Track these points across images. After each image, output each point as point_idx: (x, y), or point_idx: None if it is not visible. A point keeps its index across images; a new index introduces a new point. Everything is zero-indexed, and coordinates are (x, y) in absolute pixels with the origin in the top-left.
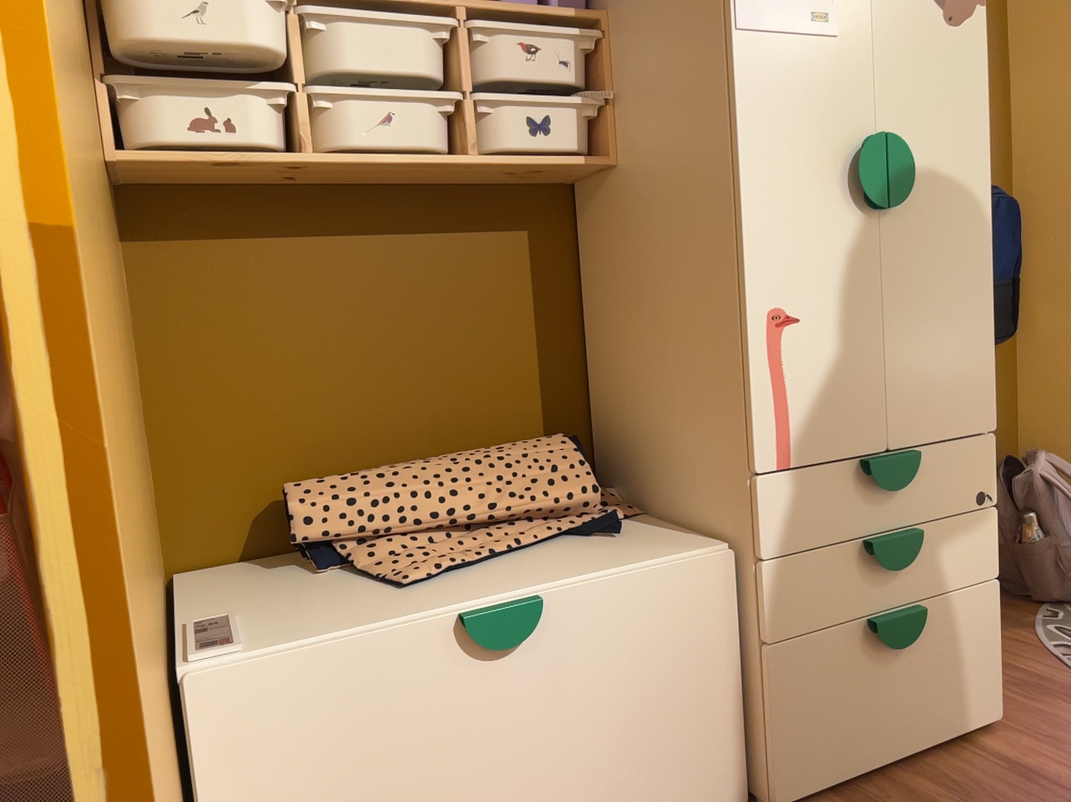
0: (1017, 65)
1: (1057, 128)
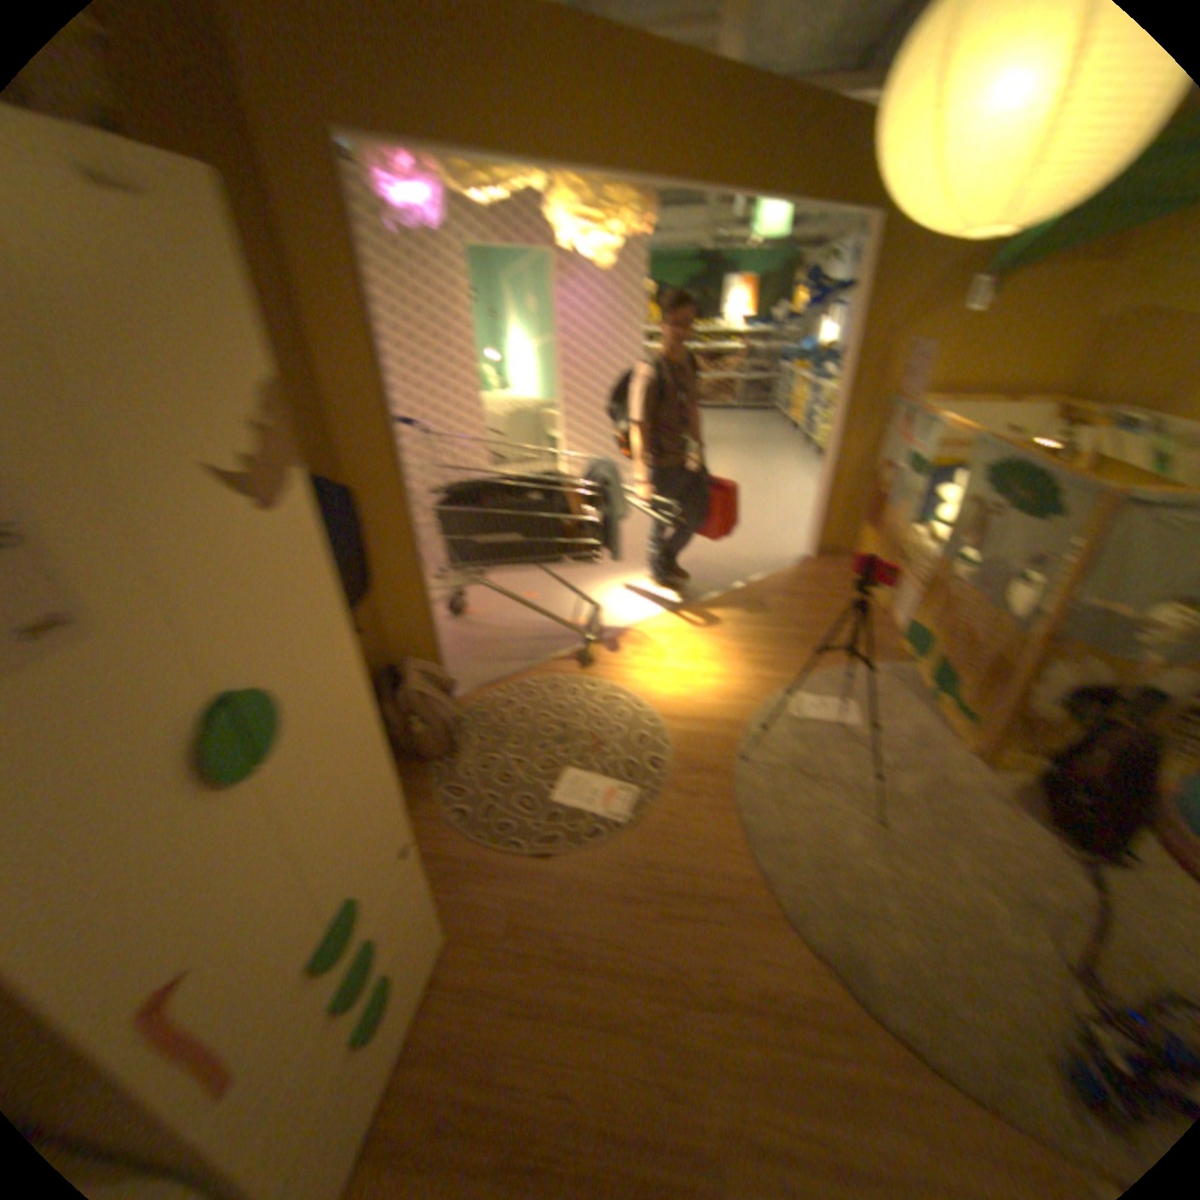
0: (323, 357)
1: (369, 418)
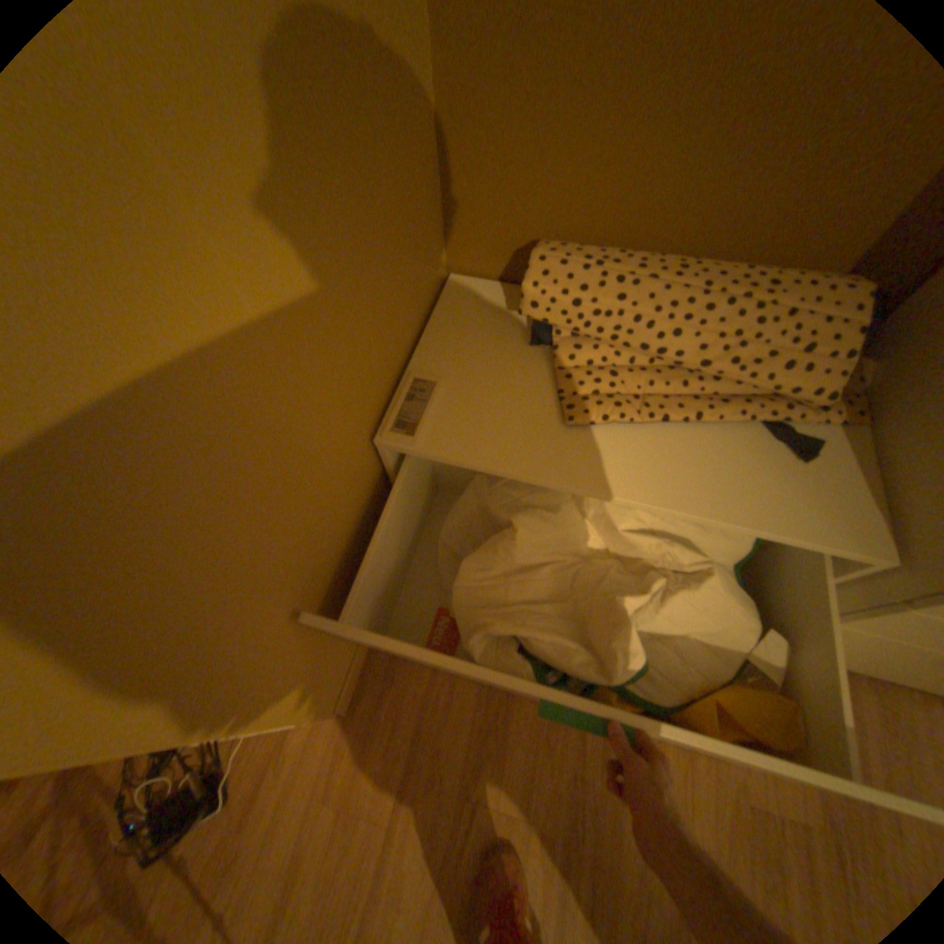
0: None
1: None
